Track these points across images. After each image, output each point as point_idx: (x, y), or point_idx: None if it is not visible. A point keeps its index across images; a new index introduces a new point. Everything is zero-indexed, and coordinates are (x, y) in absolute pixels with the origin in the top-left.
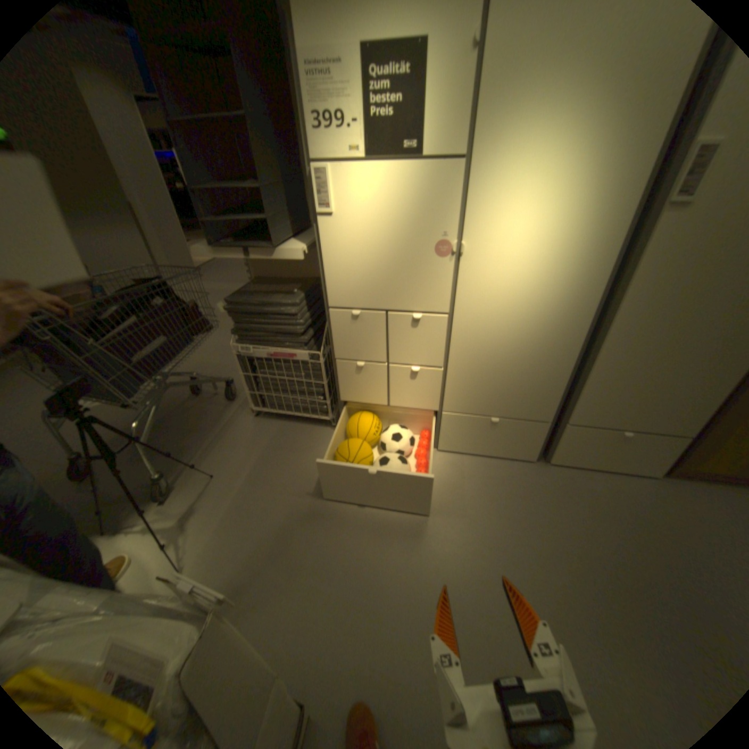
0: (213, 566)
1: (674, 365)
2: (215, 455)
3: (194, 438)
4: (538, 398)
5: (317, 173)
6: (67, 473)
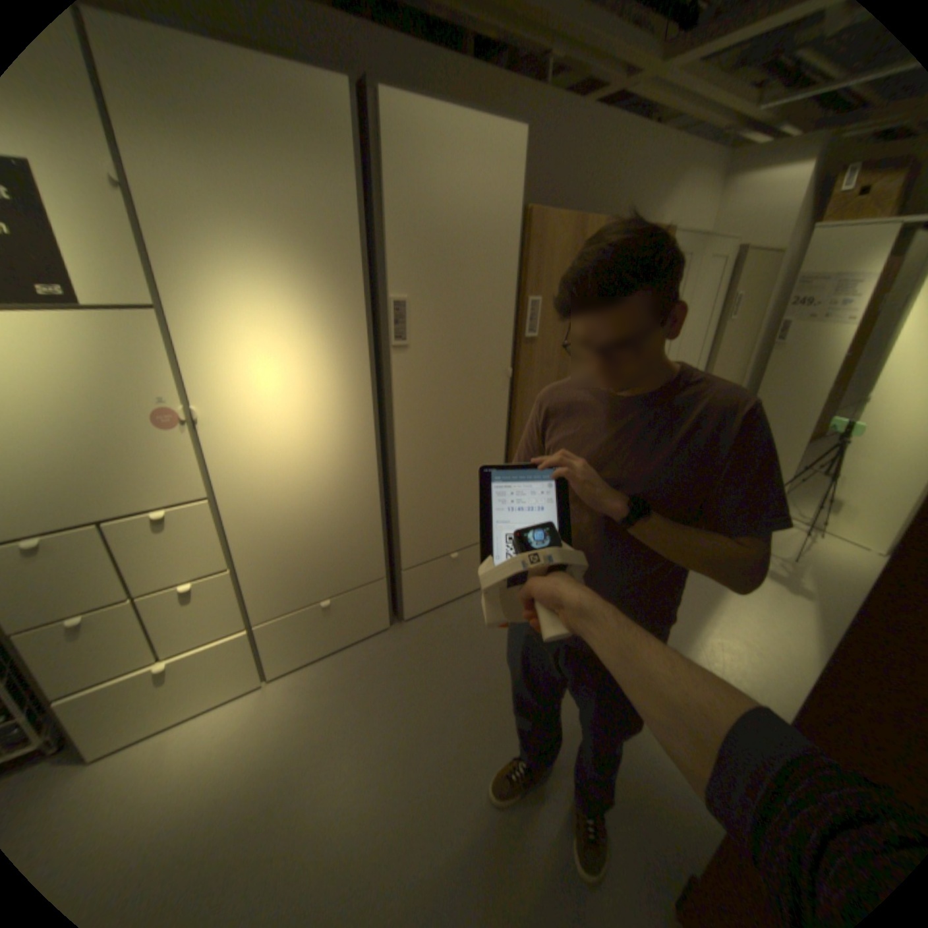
0: None
1: (457, 481)
2: None
3: None
4: (361, 556)
5: None
6: None
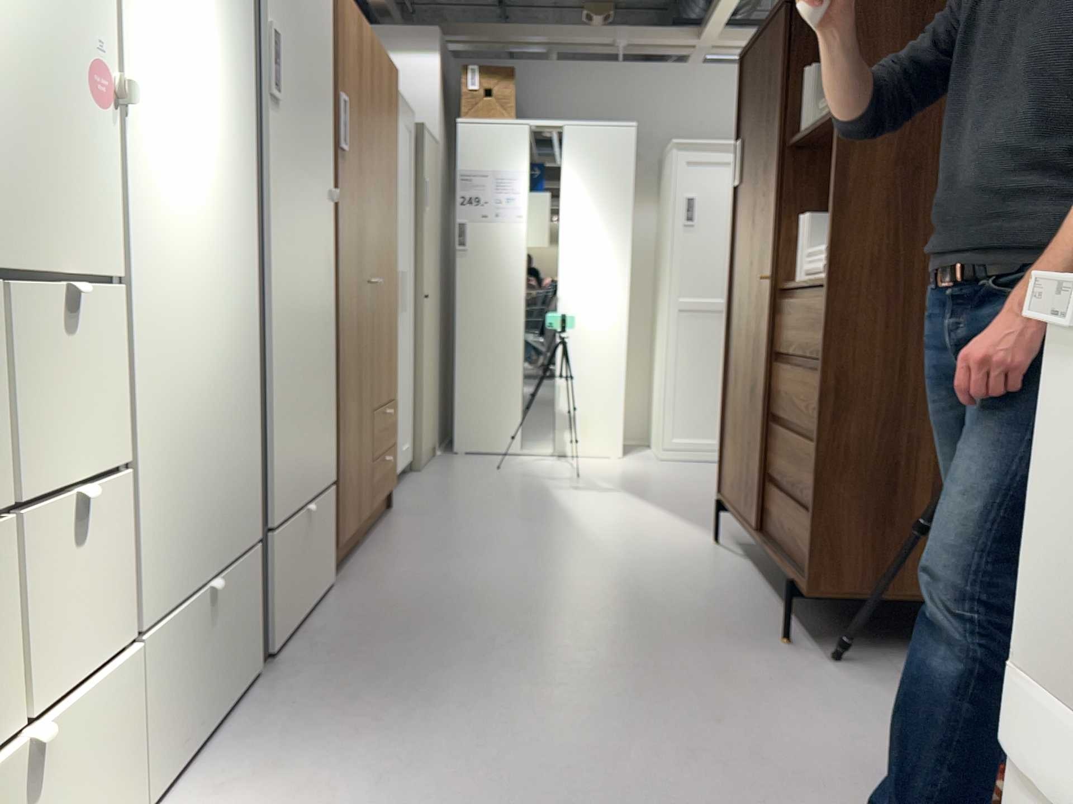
0: None
1: (307, 358)
2: None
3: None
4: (240, 484)
5: None
6: None
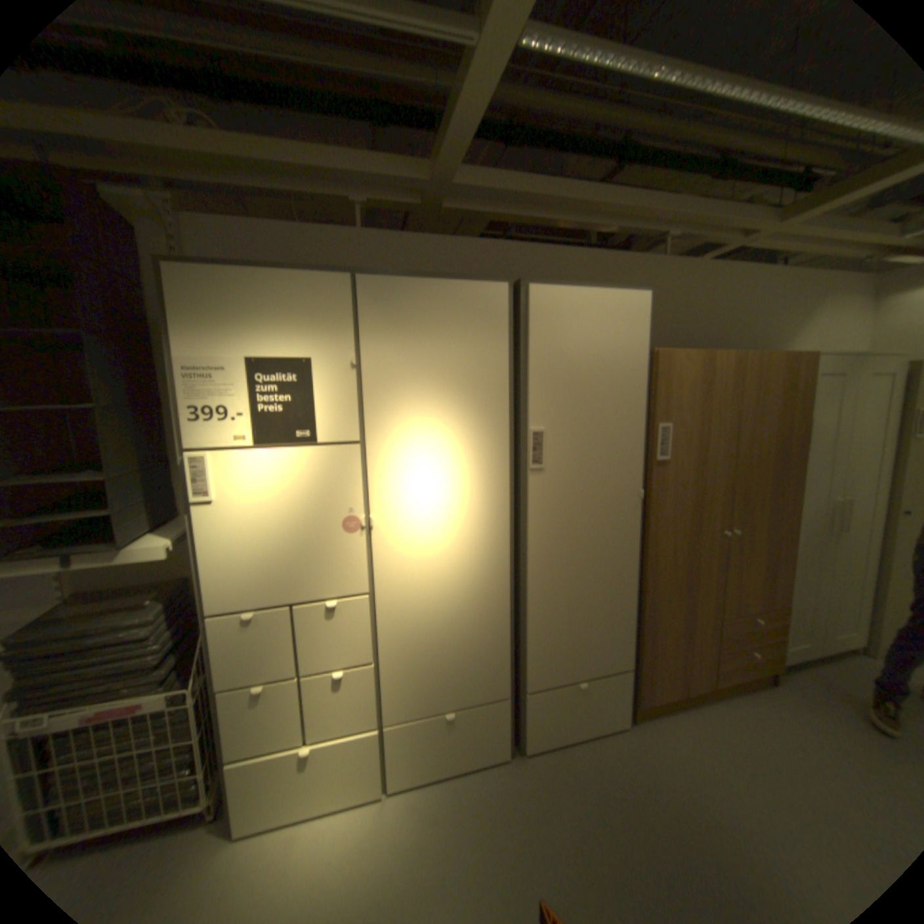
0: None
1: (588, 601)
2: None
3: None
4: (488, 671)
5: (193, 461)
6: None
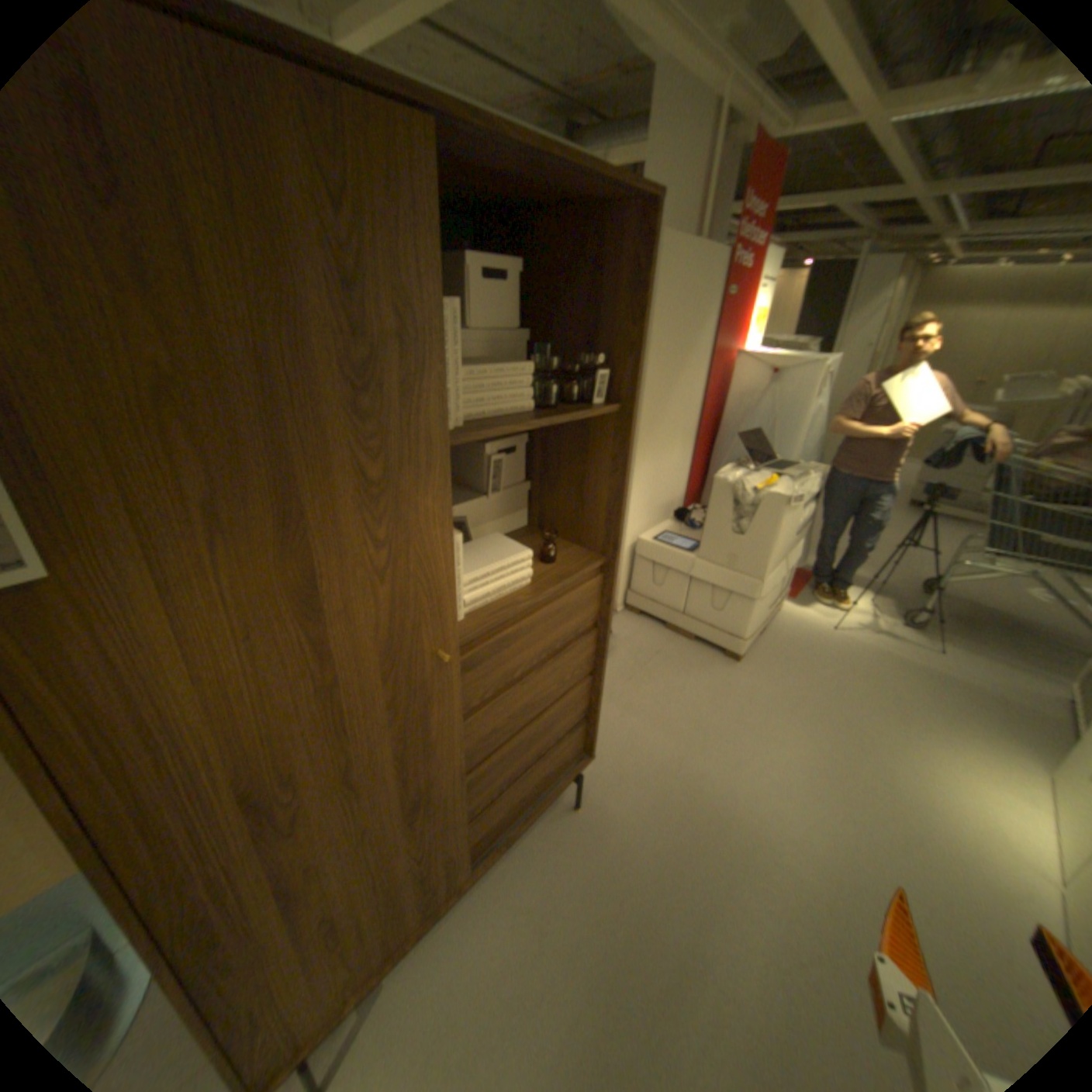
0: (845, 645)
1: None
2: (981, 662)
3: (1005, 651)
4: None
5: None
6: (934, 589)
